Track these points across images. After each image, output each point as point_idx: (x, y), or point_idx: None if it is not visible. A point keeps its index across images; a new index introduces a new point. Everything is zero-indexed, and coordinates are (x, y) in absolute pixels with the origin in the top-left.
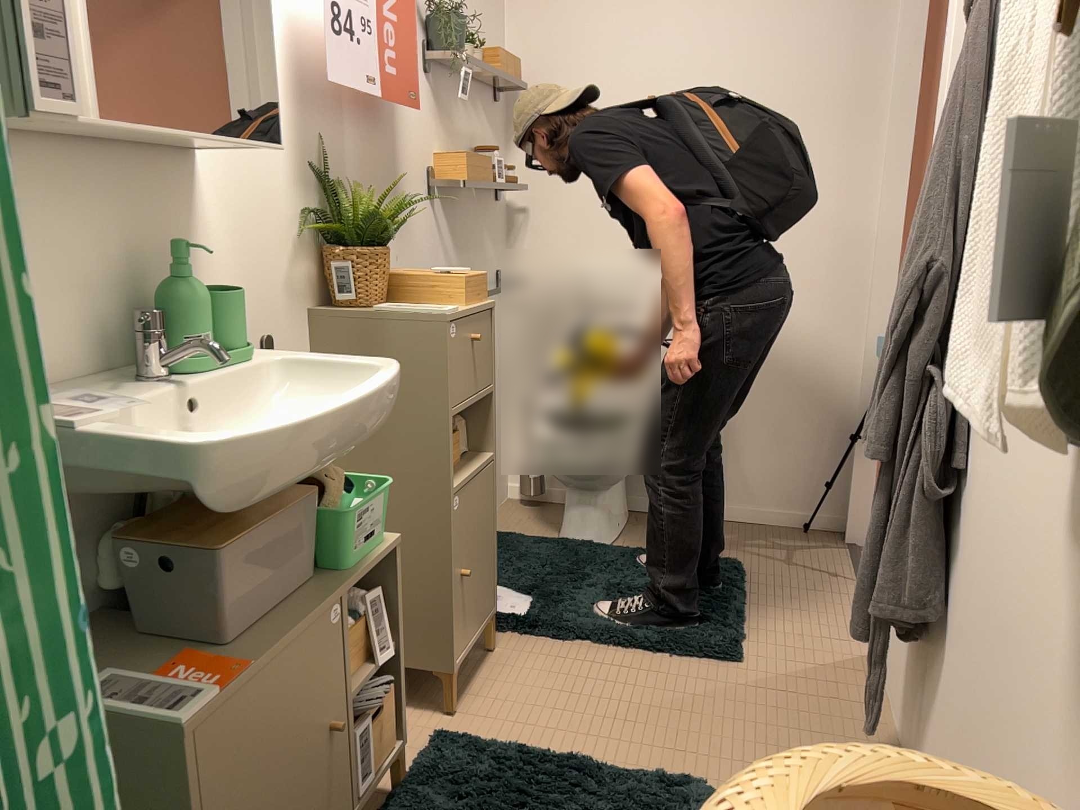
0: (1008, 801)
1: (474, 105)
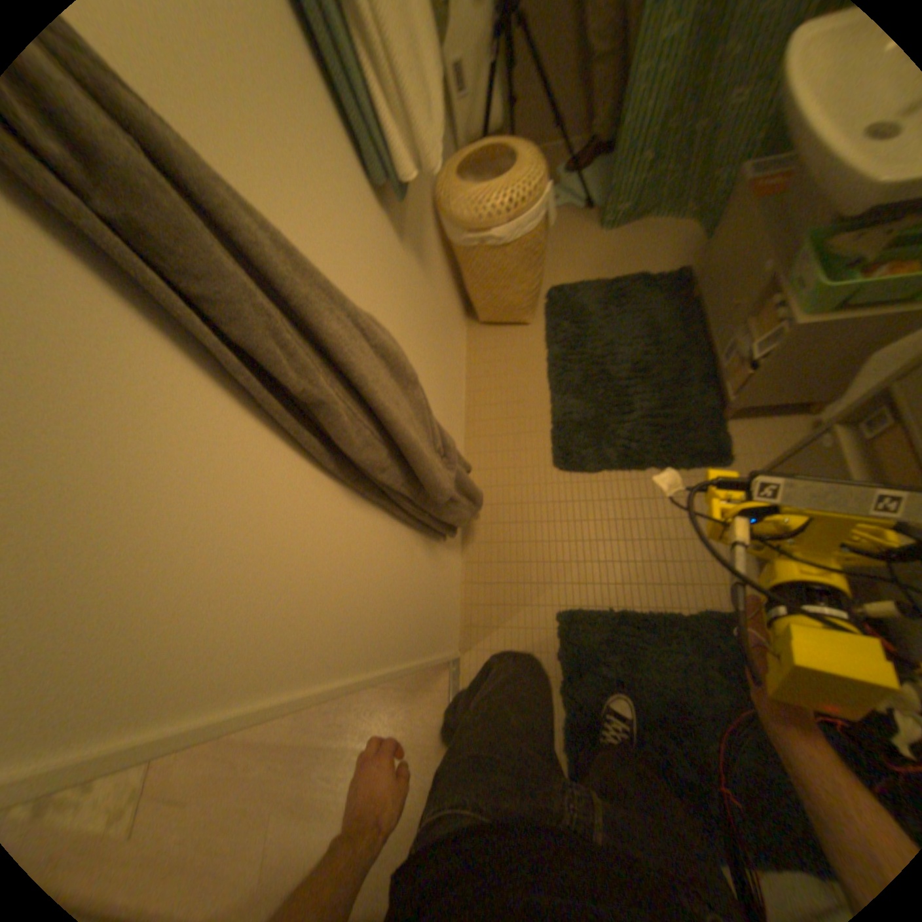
0: (468, 185)
1: None
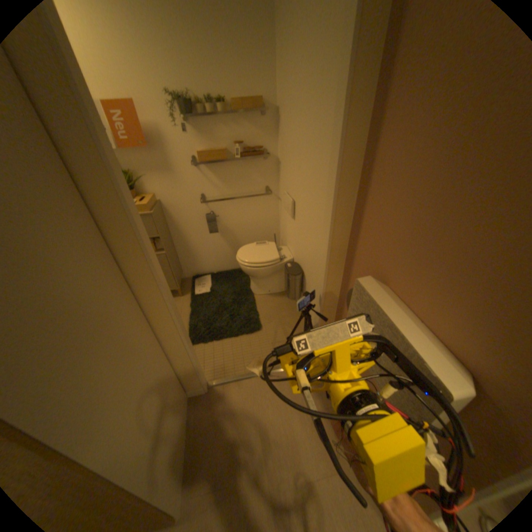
0: None
1: (236, 122)
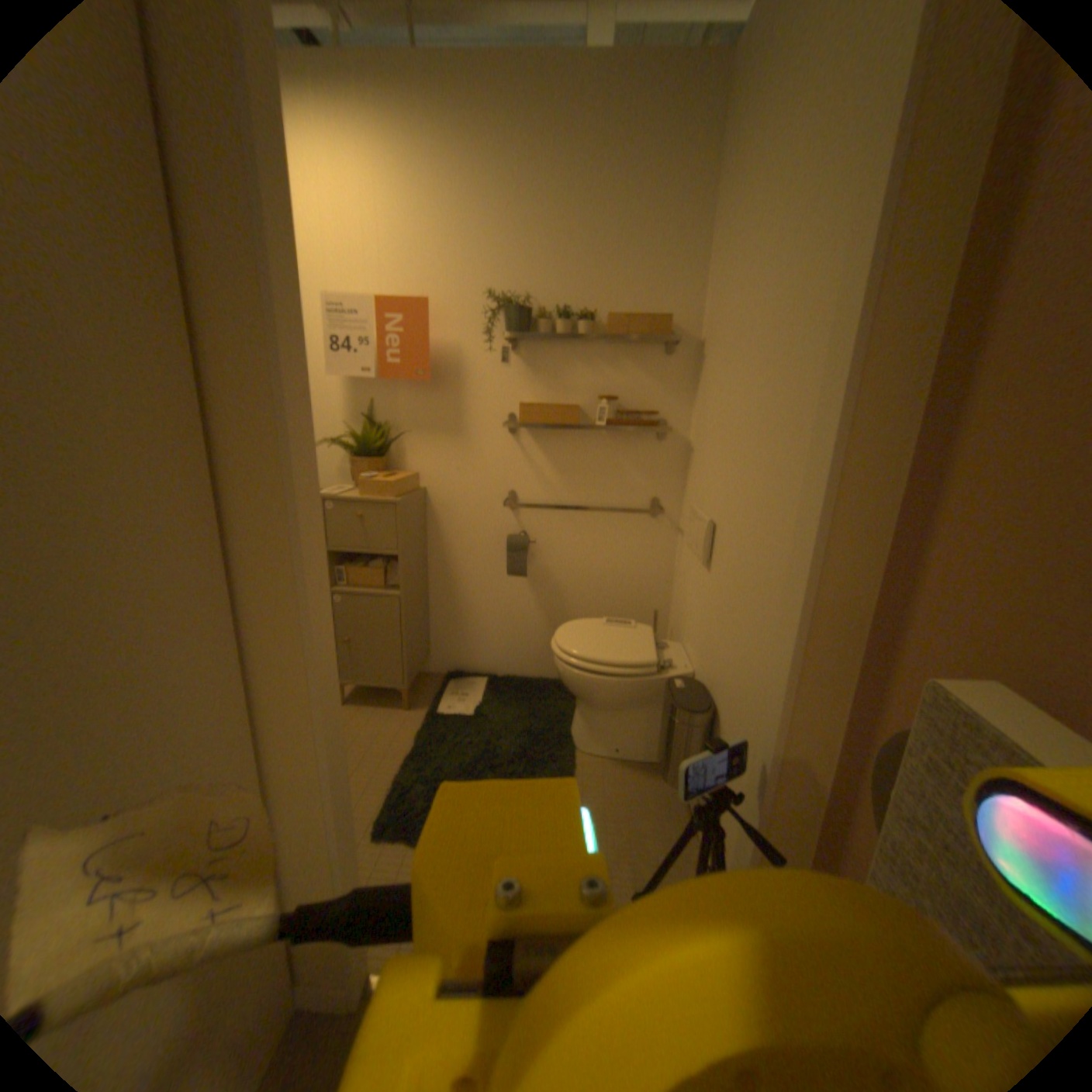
0: None
1: (611, 357)
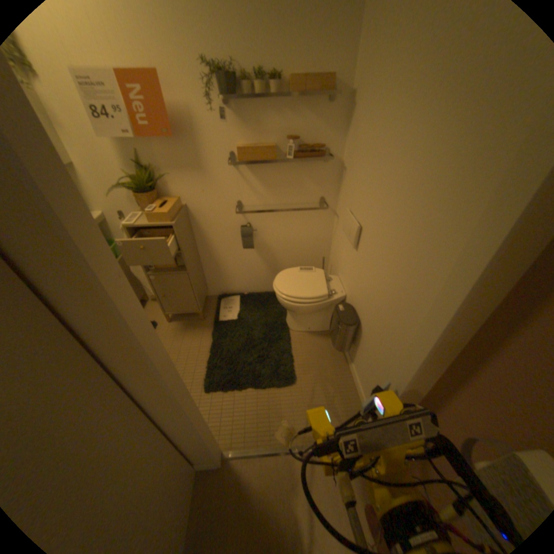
0: None
1: (293, 108)
